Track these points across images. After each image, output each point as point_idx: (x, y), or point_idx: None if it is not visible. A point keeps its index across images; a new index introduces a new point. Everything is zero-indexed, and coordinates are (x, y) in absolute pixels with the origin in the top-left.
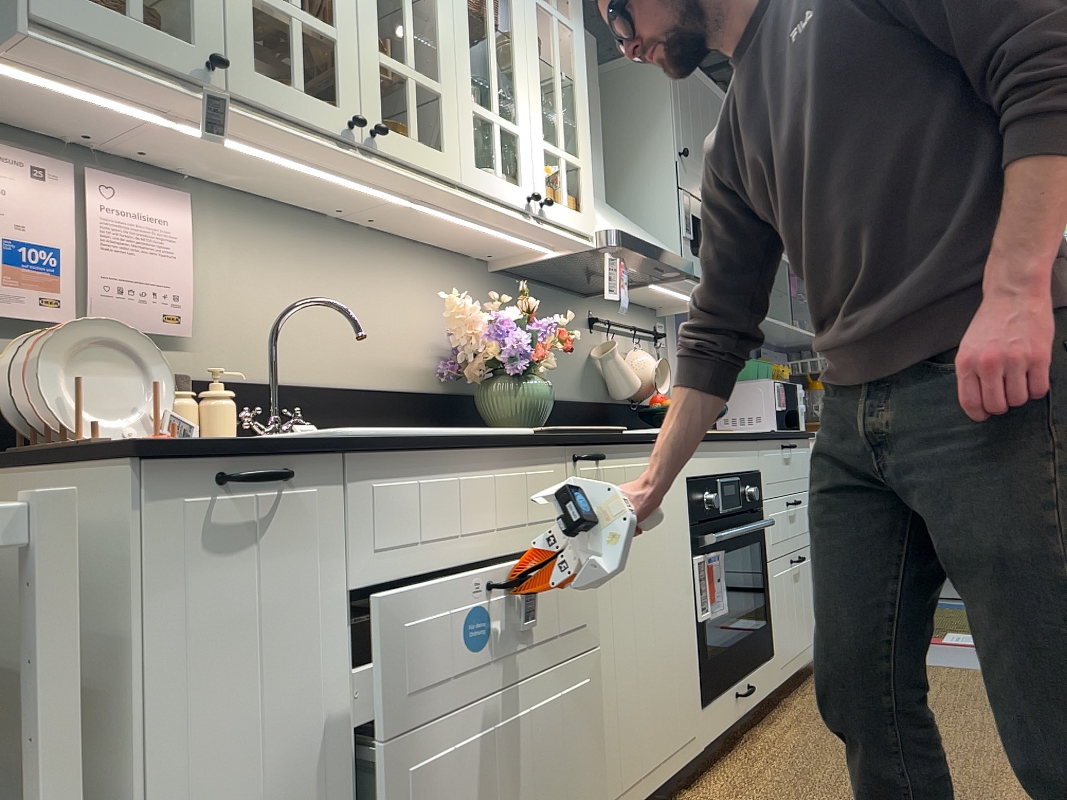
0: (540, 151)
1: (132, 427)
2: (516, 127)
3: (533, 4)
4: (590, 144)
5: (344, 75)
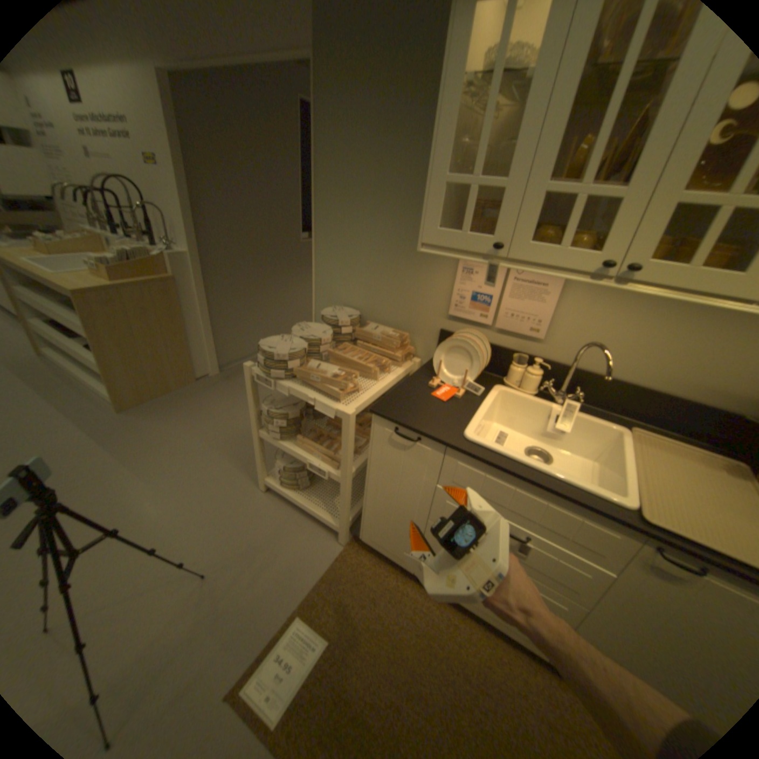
0: None
1: (453, 382)
2: None
3: None
4: None
5: (620, 224)
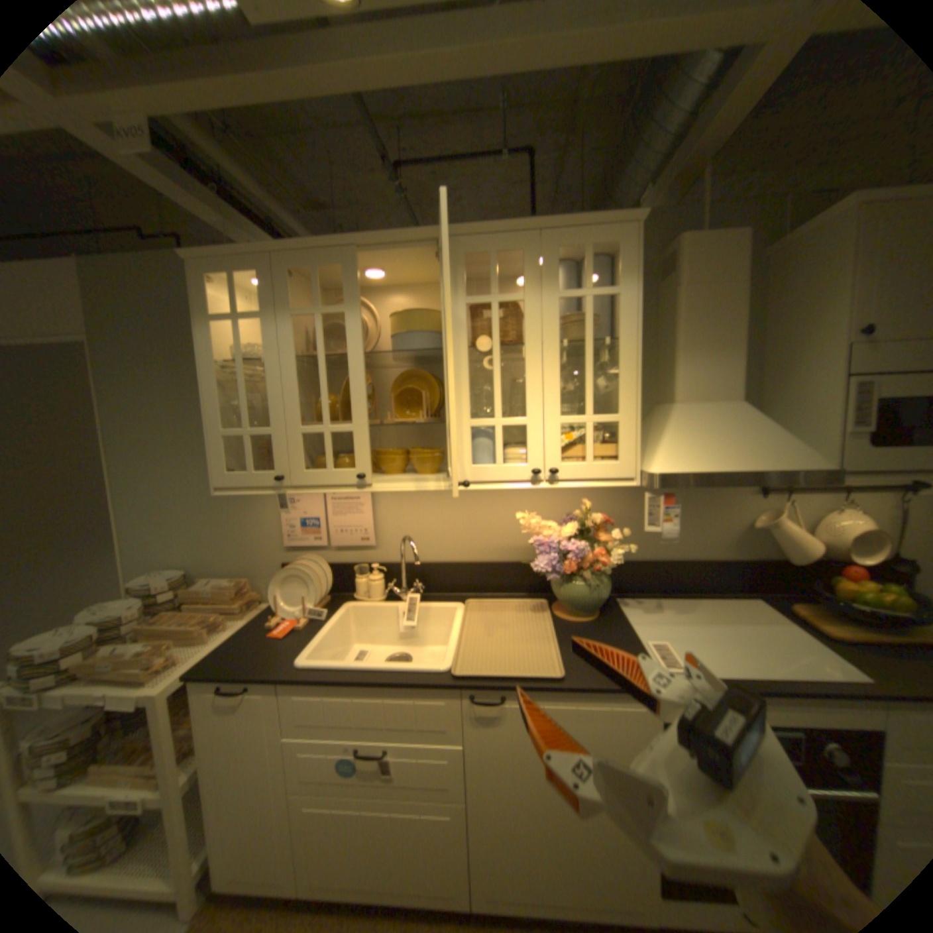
0: (554, 427)
1: (292, 615)
2: (521, 420)
3: (551, 302)
4: (638, 393)
5: (358, 449)
